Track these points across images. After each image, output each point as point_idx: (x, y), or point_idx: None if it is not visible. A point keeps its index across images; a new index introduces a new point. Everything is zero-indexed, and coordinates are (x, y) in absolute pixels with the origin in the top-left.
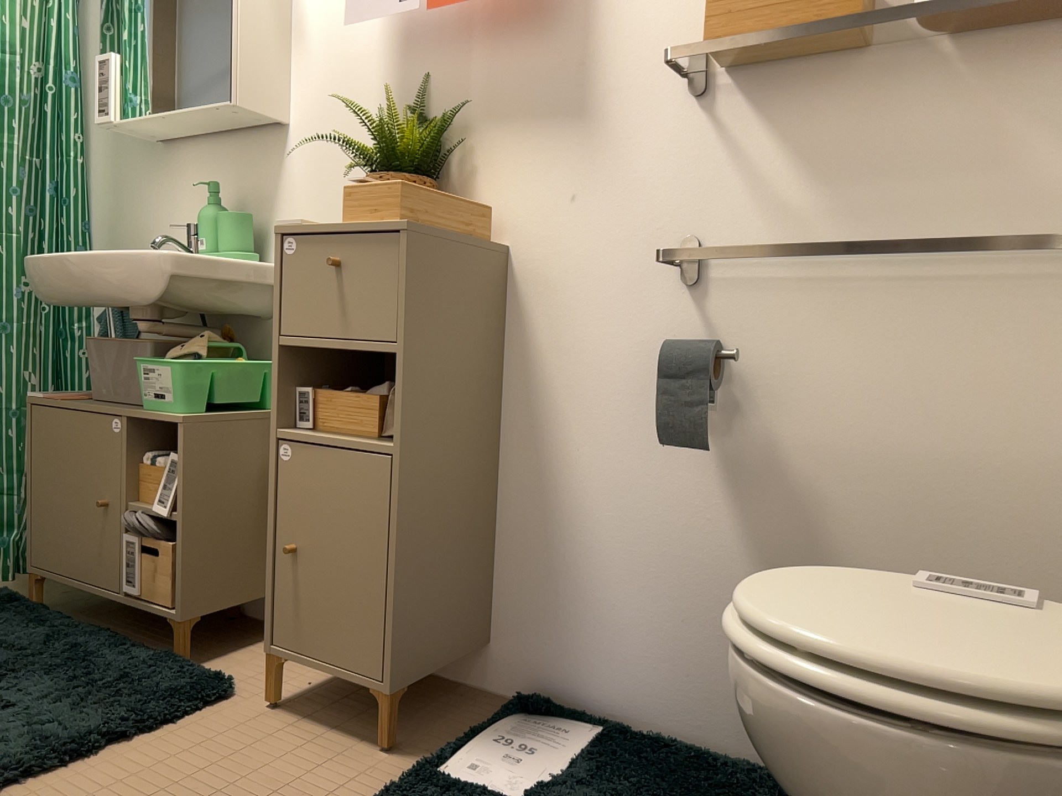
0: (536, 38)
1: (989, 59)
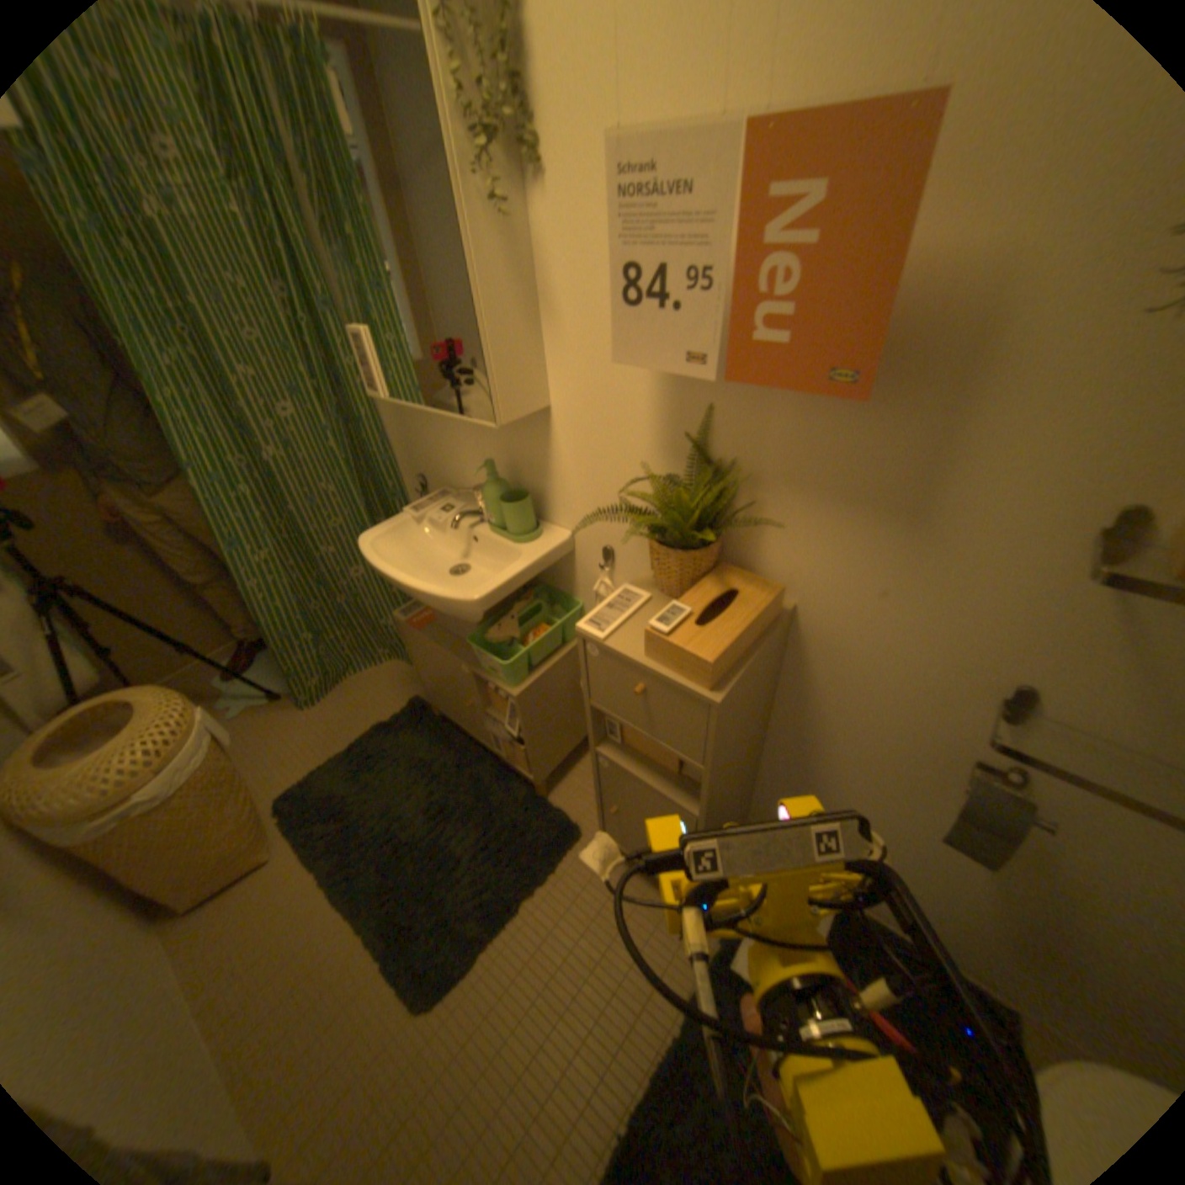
0: (872, 400)
1: None
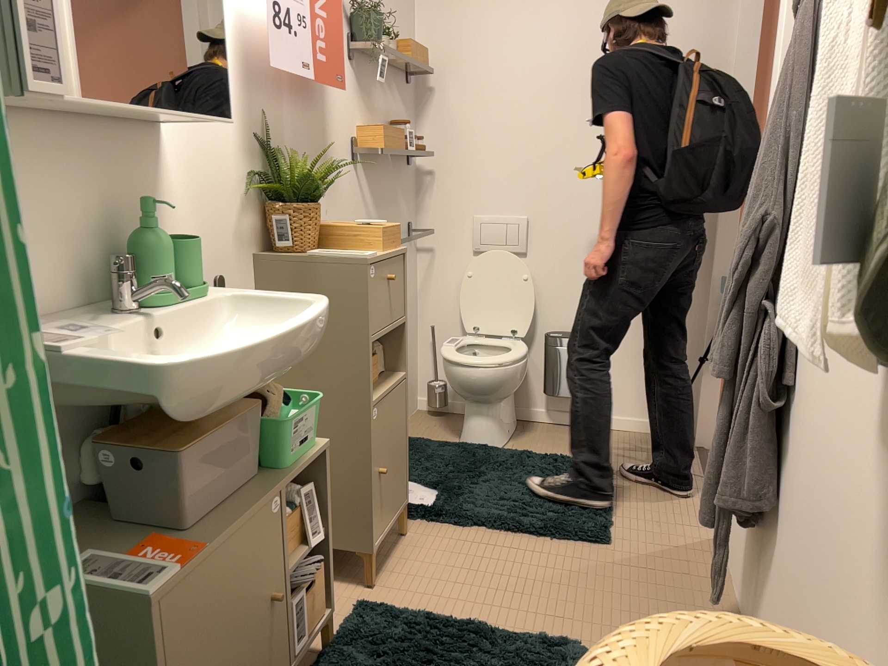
0: (309, 106)
1: (396, 165)
